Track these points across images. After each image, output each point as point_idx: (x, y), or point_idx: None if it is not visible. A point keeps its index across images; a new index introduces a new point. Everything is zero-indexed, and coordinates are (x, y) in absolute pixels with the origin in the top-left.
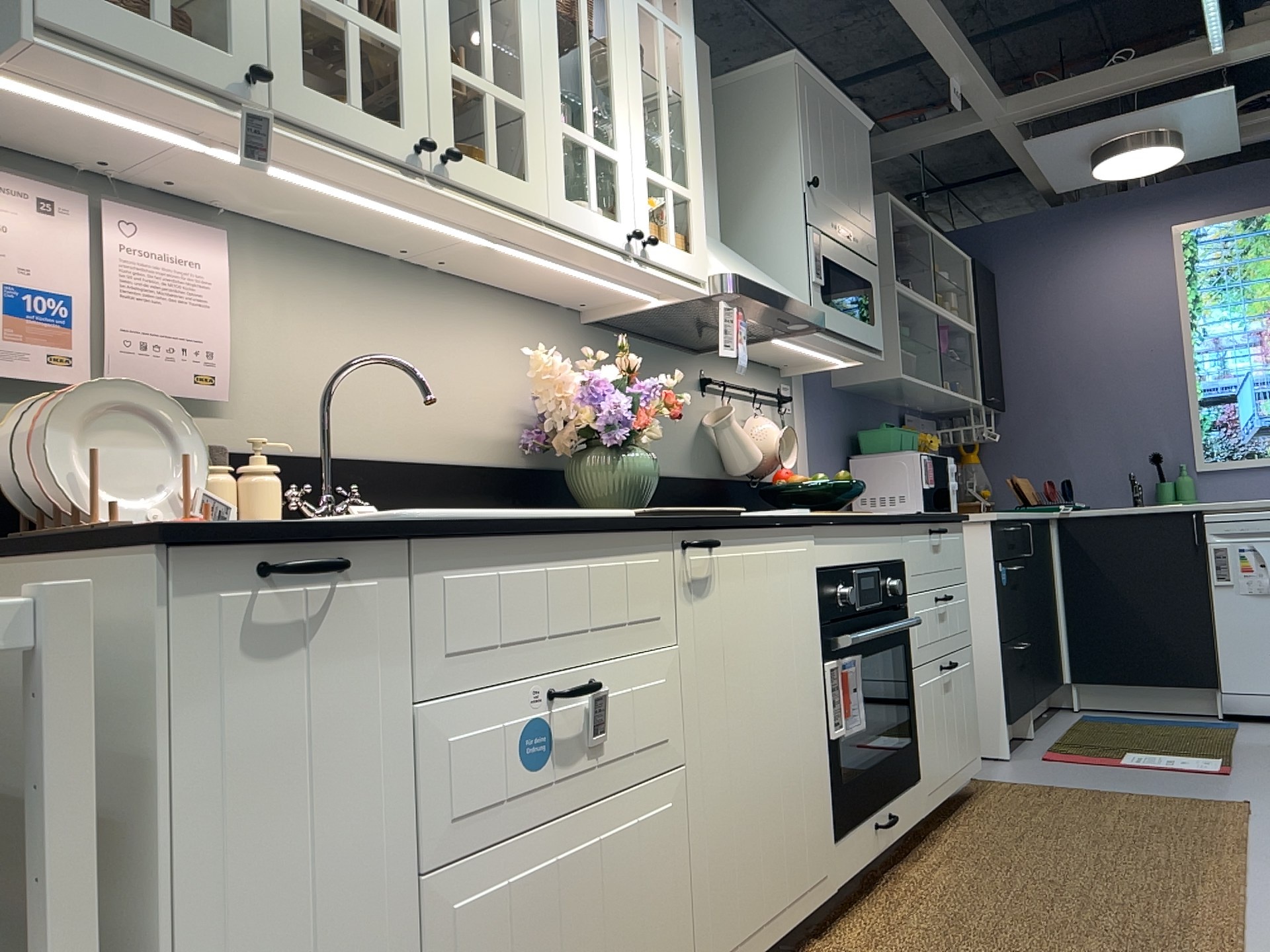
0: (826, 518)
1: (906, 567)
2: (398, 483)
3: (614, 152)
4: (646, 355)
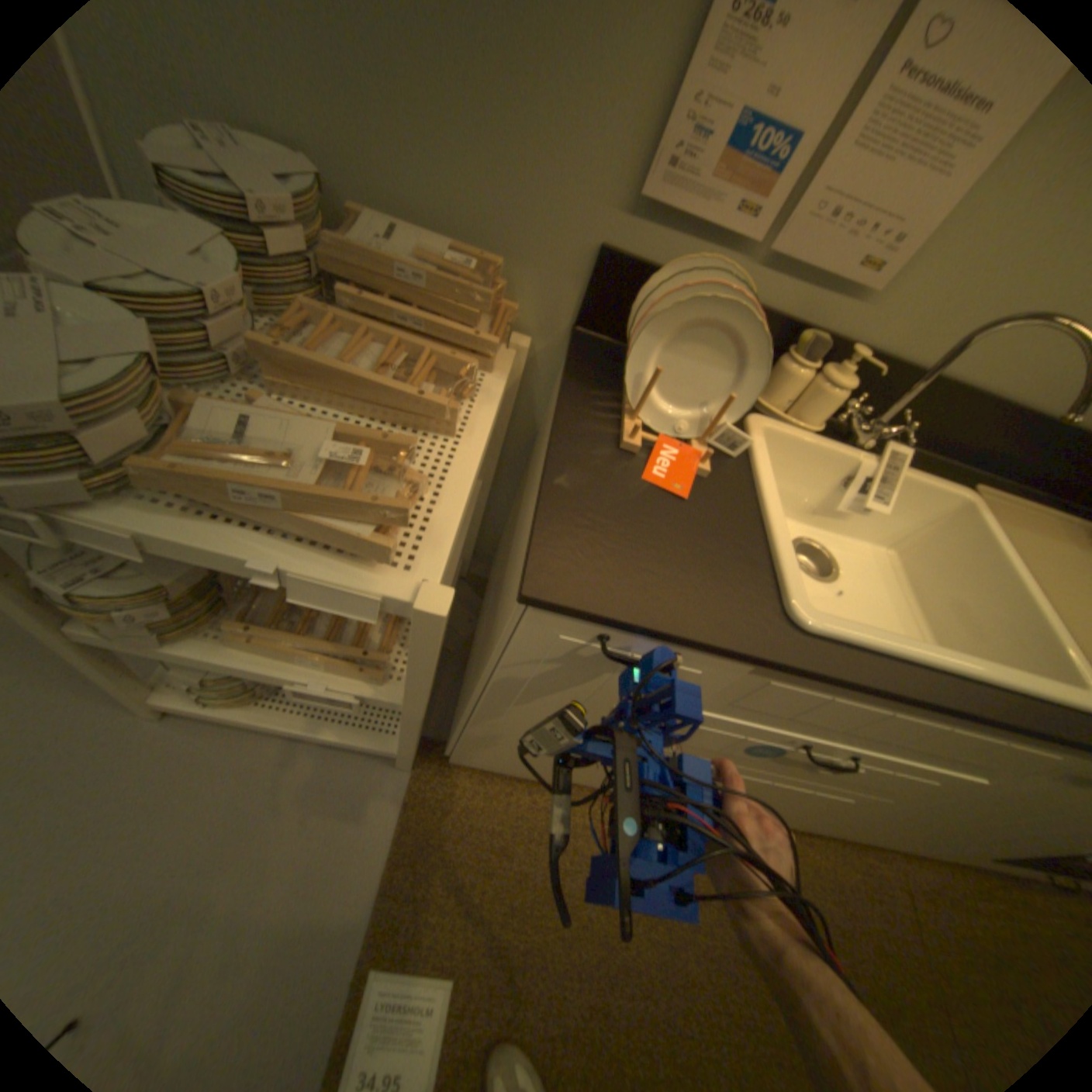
0: None
1: None
2: (987, 419)
3: None
4: None
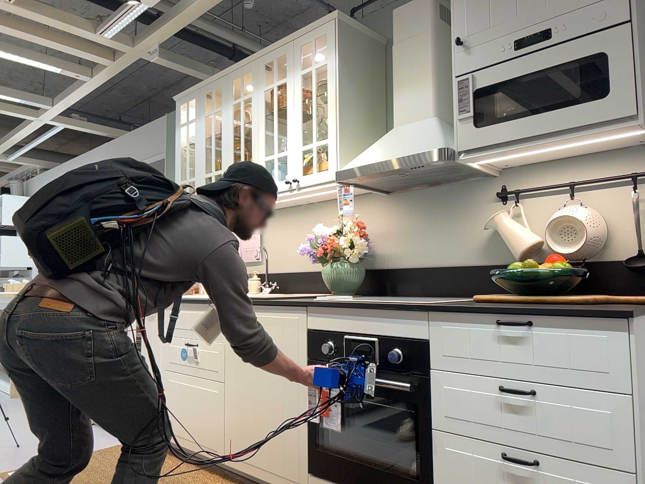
0: (310, 303)
1: (430, 346)
2: (299, 279)
3: (284, 152)
4: (434, 195)
